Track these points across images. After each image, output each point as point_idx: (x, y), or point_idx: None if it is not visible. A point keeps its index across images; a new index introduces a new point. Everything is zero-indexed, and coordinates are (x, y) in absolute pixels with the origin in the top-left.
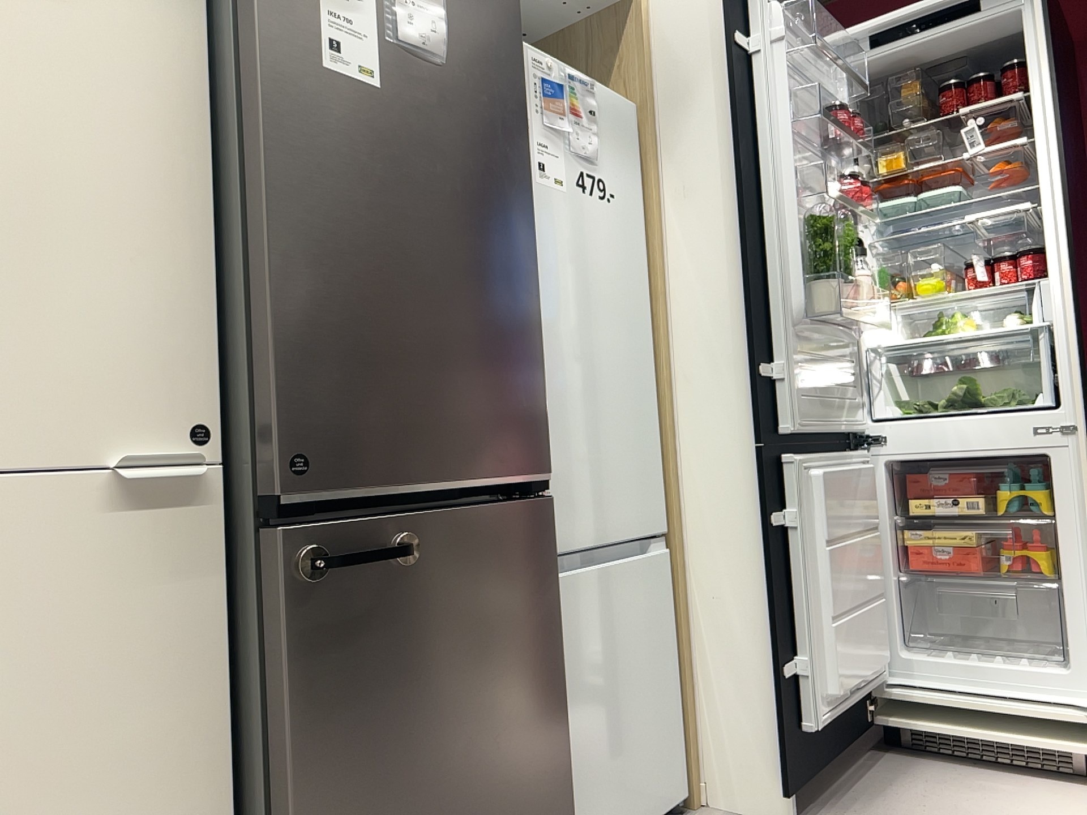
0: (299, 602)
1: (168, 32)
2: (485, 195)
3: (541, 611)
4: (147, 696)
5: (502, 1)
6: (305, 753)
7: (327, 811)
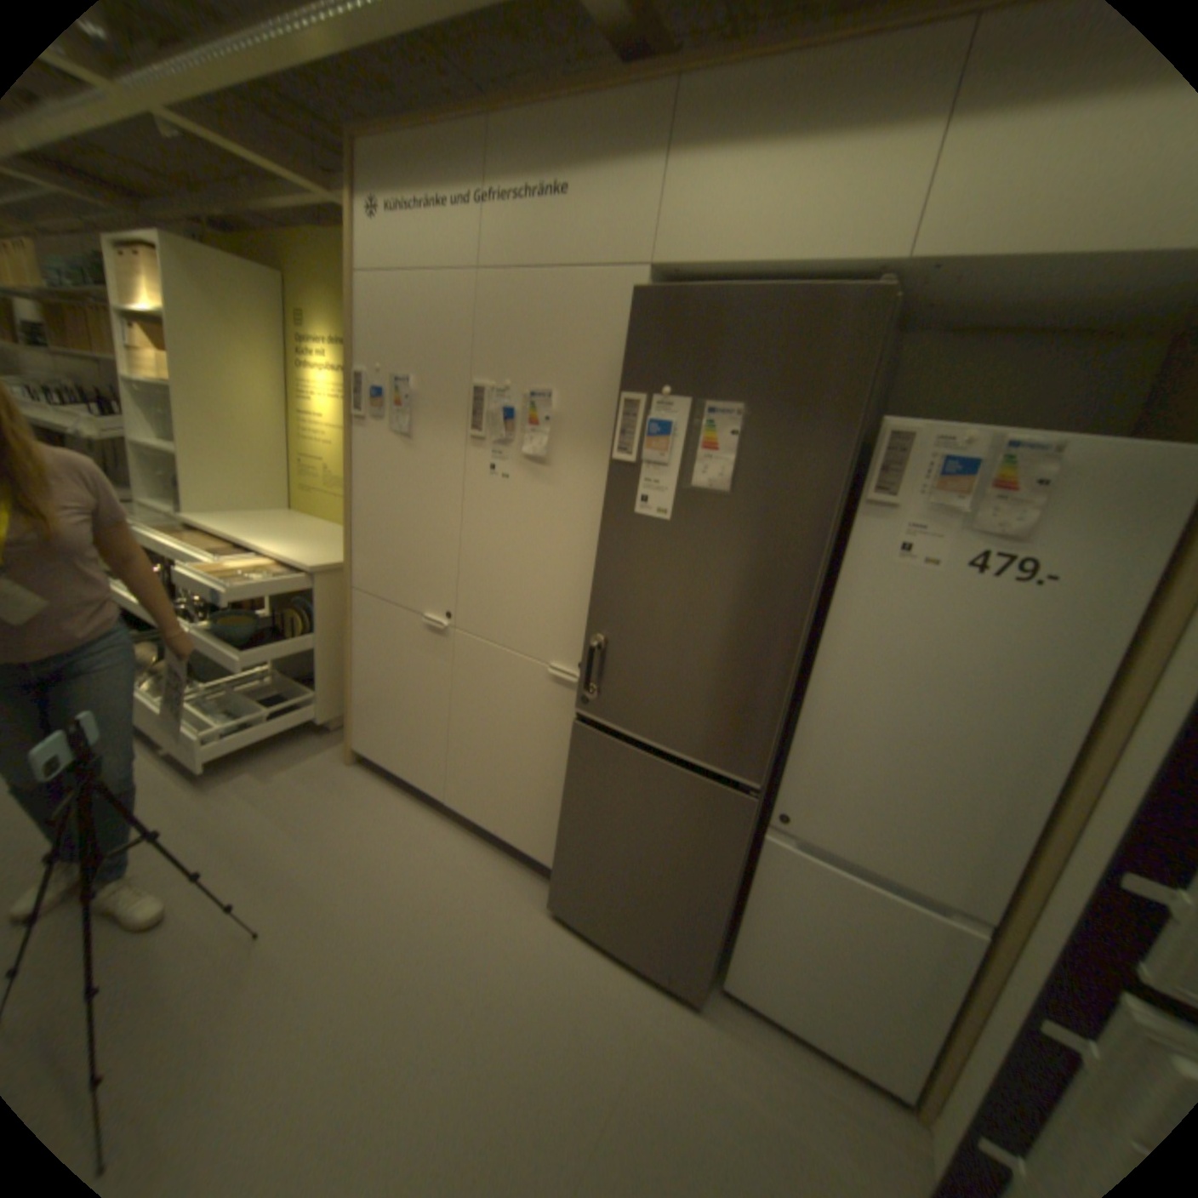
0: (577, 750)
1: (601, 489)
2: (749, 587)
3: (720, 851)
4: (552, 743)
5: (830, 419)
6: (569, 802)
7: (573, 828)
